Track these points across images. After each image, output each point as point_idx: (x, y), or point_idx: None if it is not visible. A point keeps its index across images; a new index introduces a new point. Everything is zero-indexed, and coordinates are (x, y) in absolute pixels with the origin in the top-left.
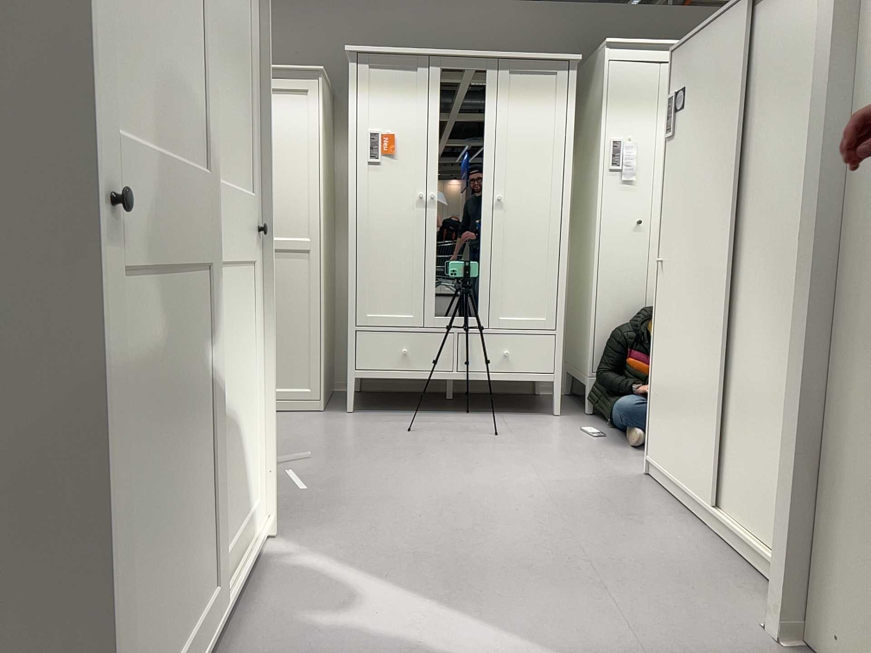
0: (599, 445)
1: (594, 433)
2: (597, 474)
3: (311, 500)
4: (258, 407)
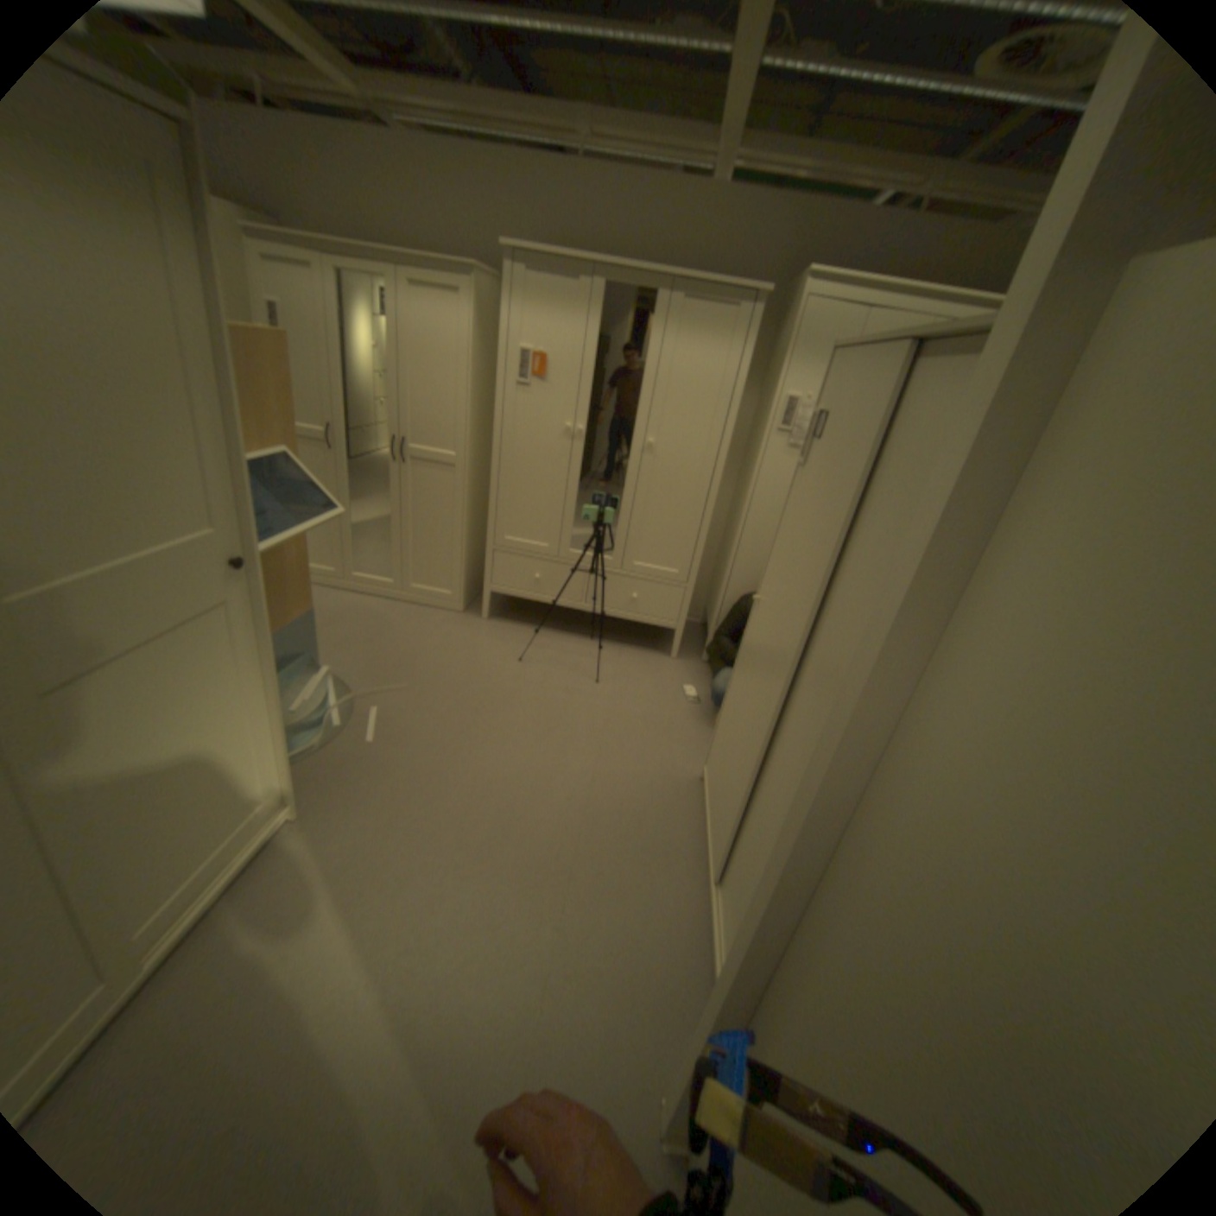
0: (684, 716)
1: (690, 696)
2: (654, 767)
3: (369, 756)
4: (259, 725)
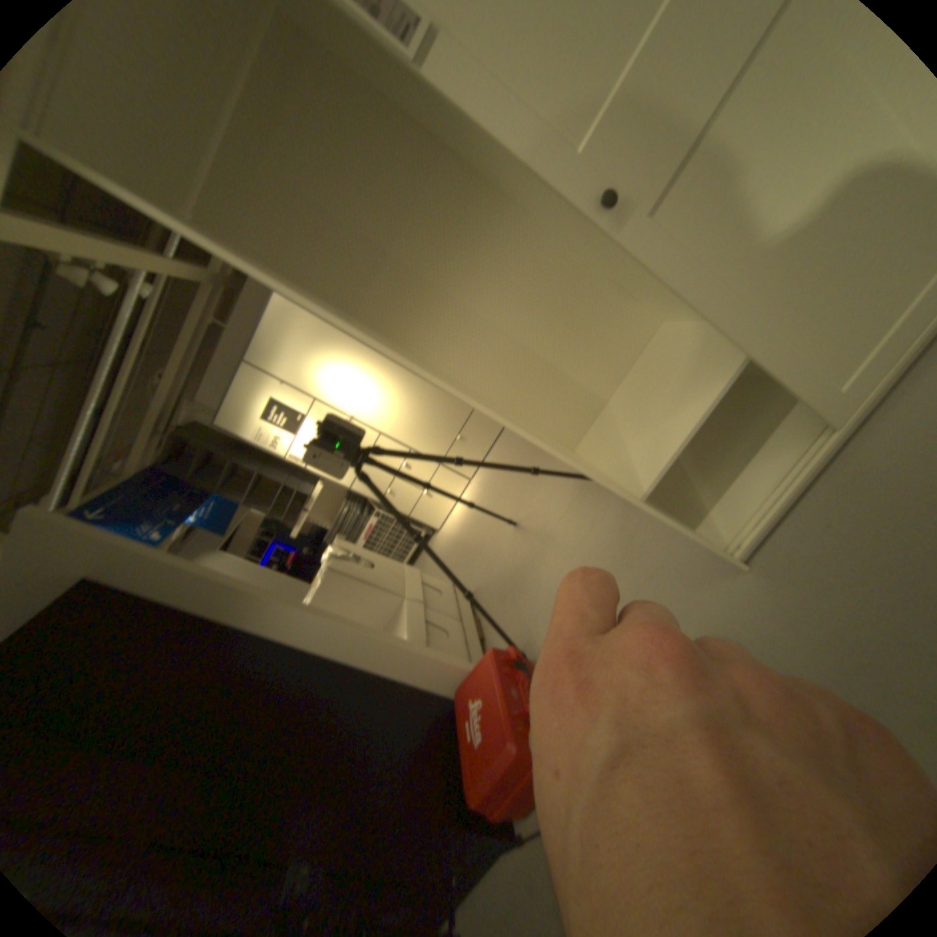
0: None
1: None
2: None
3: None
4: None
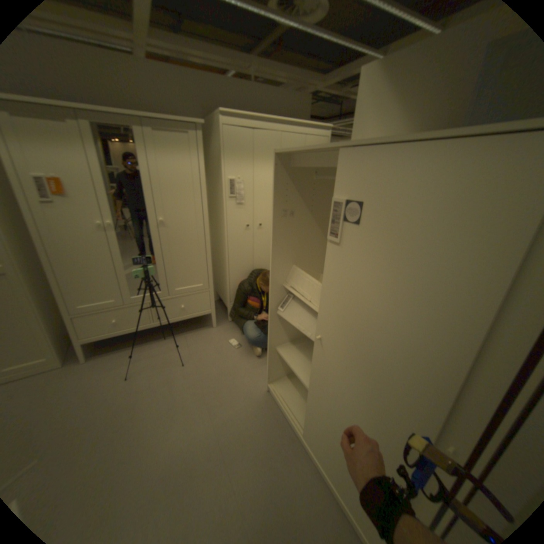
0: (238, 358)
1: (234, 344)
2: (241, 400)
3: None
4: None
